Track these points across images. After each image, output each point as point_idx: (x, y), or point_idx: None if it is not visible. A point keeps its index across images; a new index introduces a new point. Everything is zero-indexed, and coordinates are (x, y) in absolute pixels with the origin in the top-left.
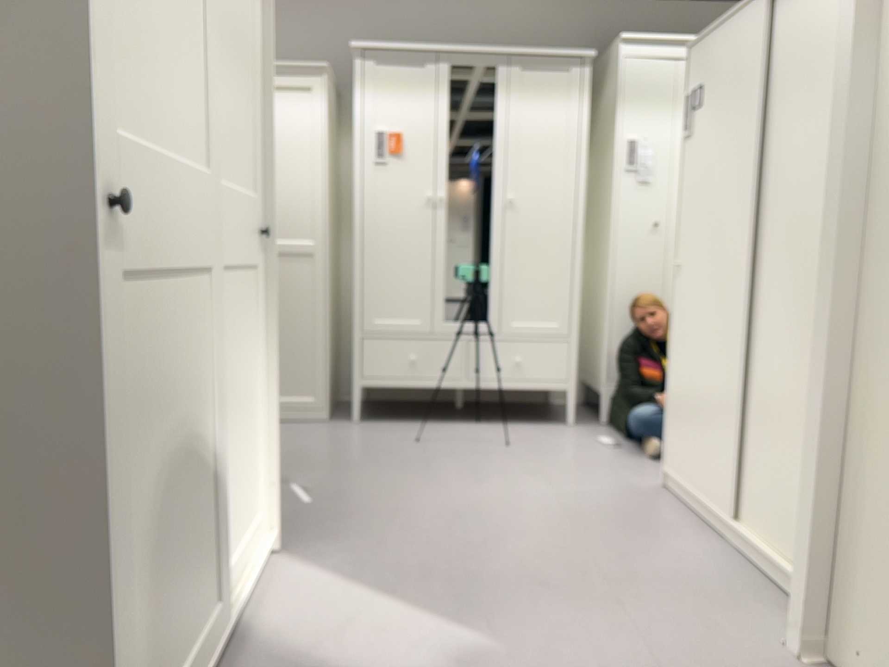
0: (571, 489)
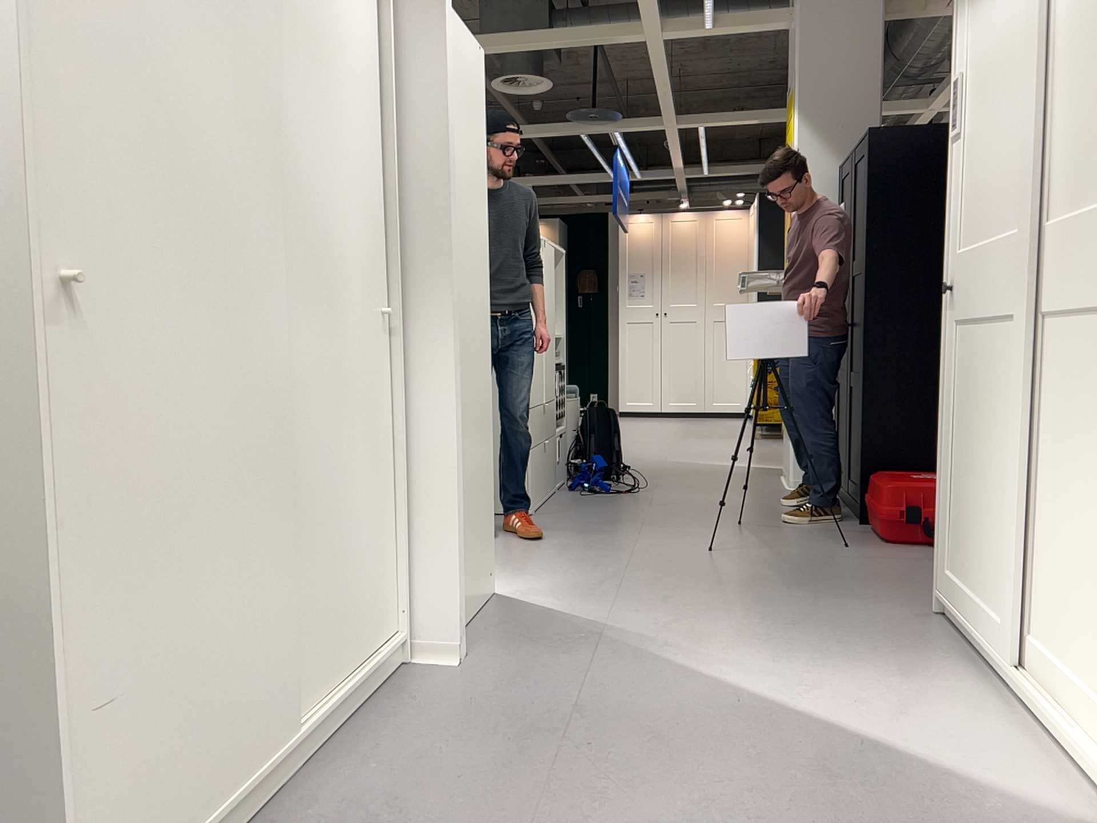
0: None
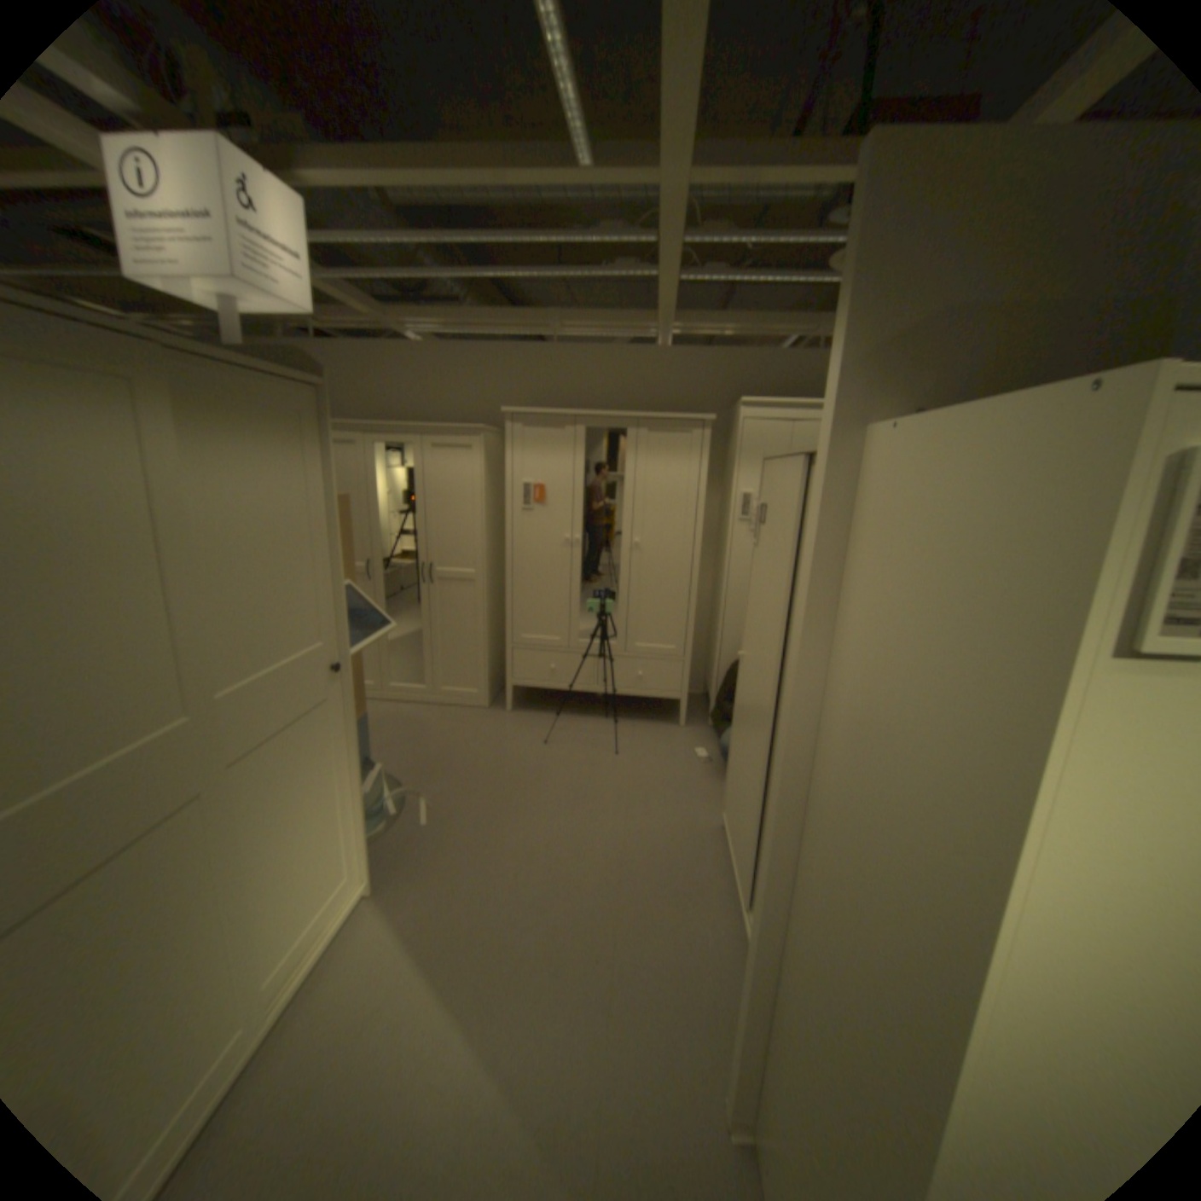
0: (642, 820)
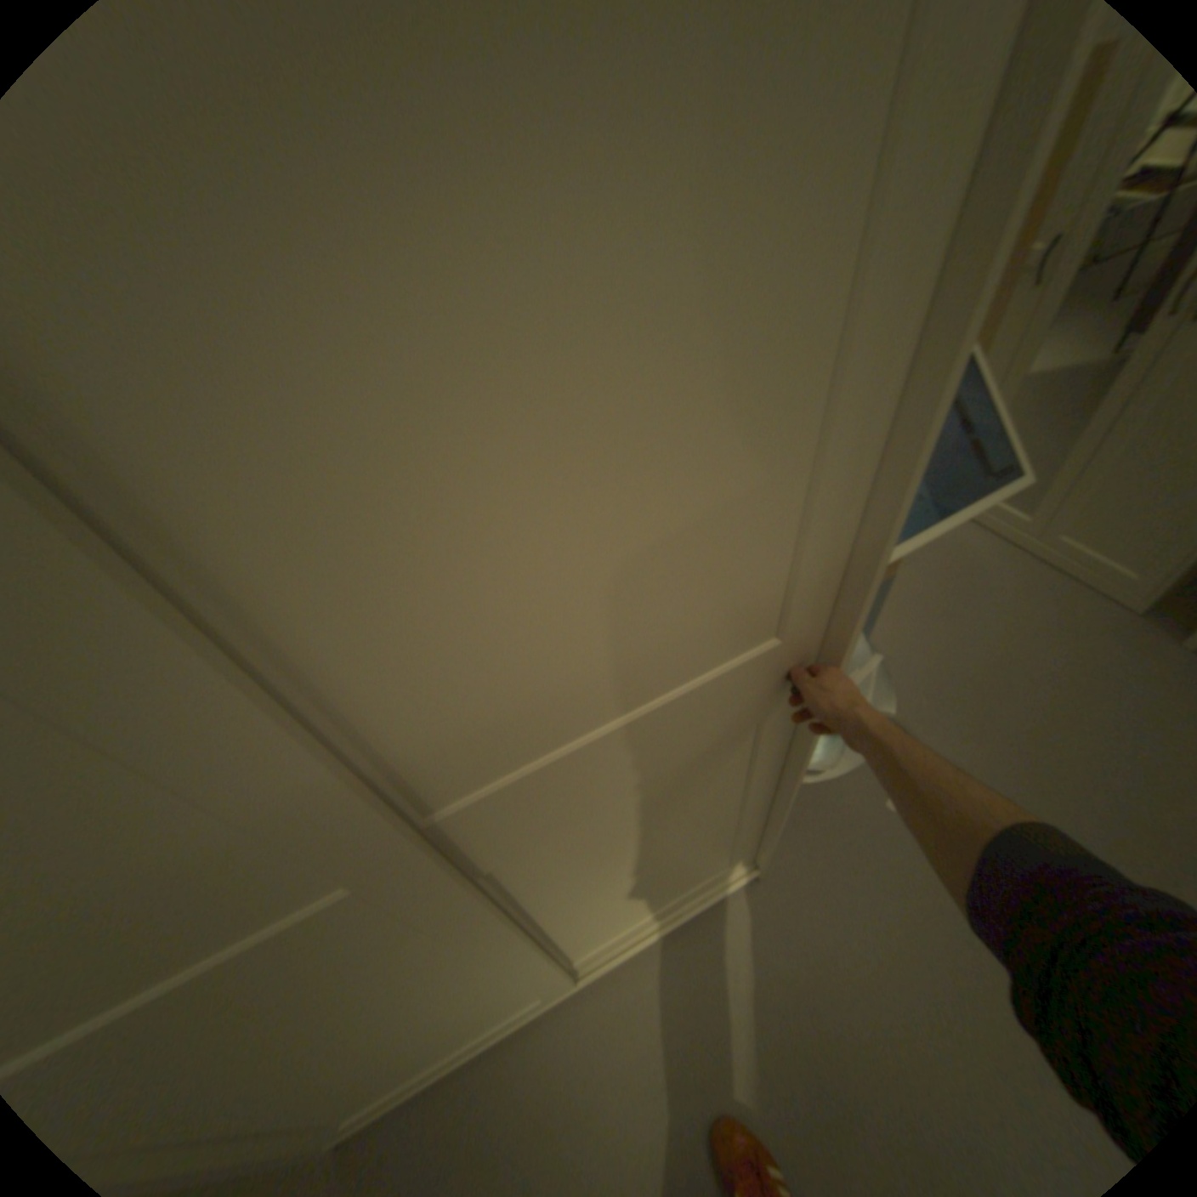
0: None
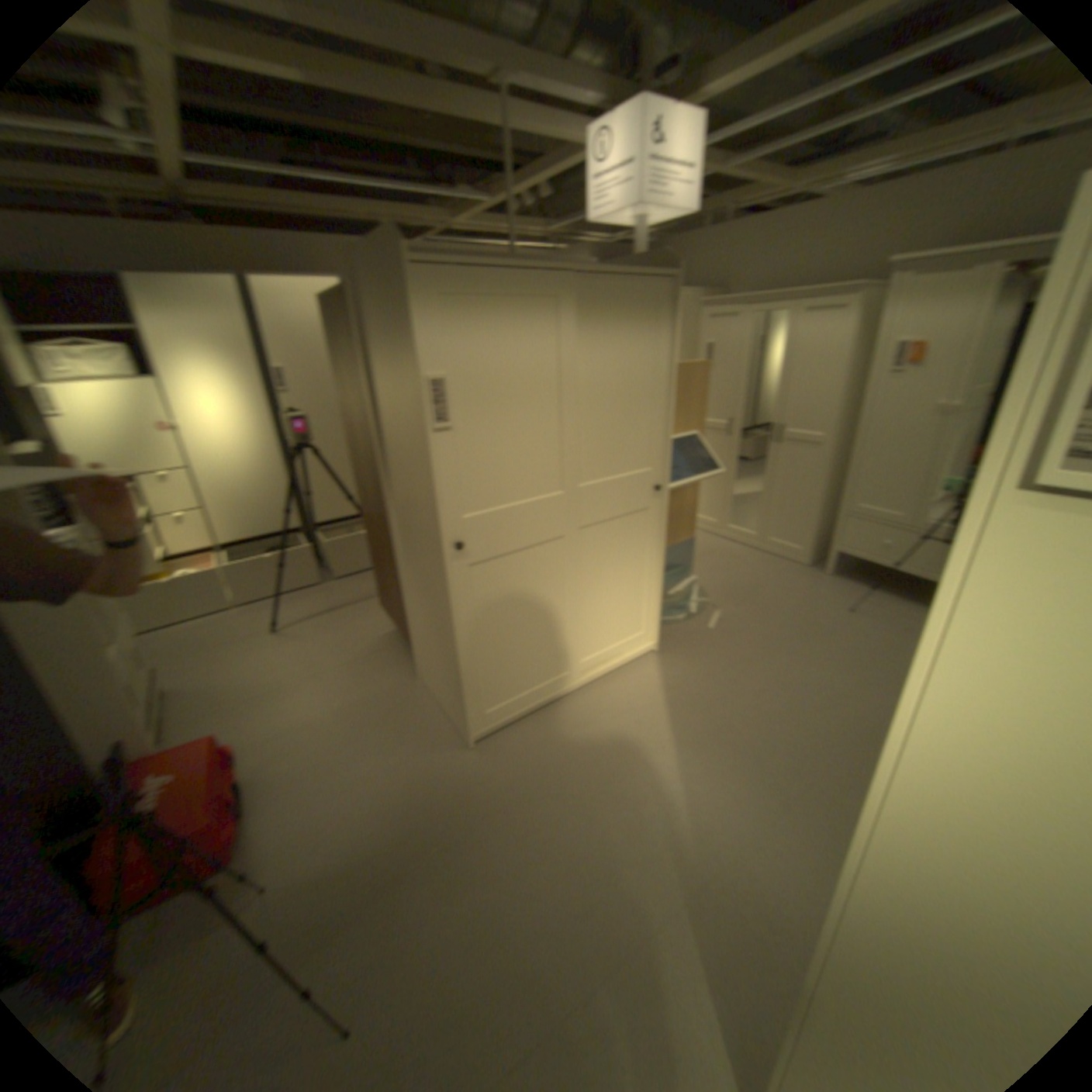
0: None
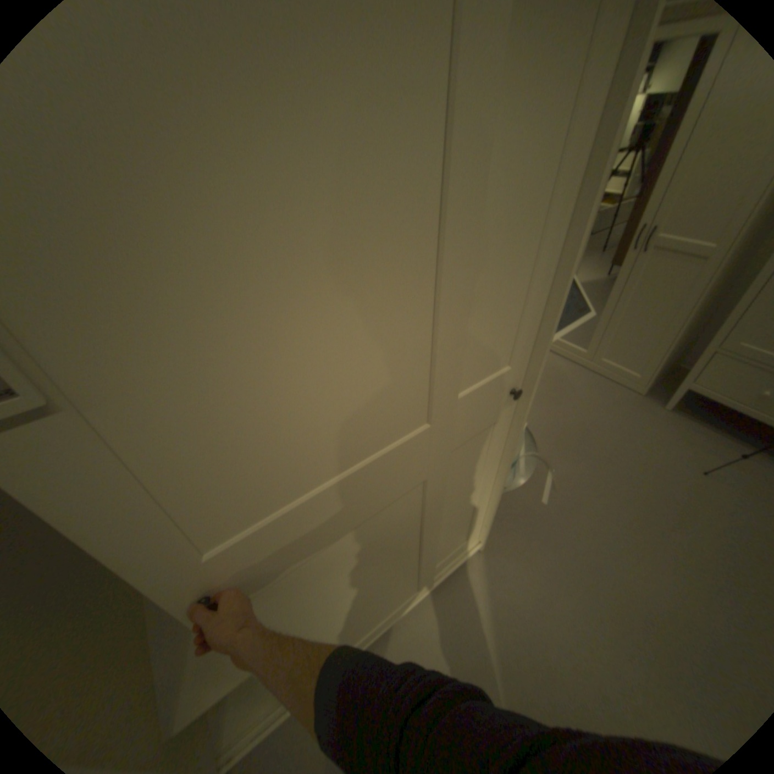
0: None
